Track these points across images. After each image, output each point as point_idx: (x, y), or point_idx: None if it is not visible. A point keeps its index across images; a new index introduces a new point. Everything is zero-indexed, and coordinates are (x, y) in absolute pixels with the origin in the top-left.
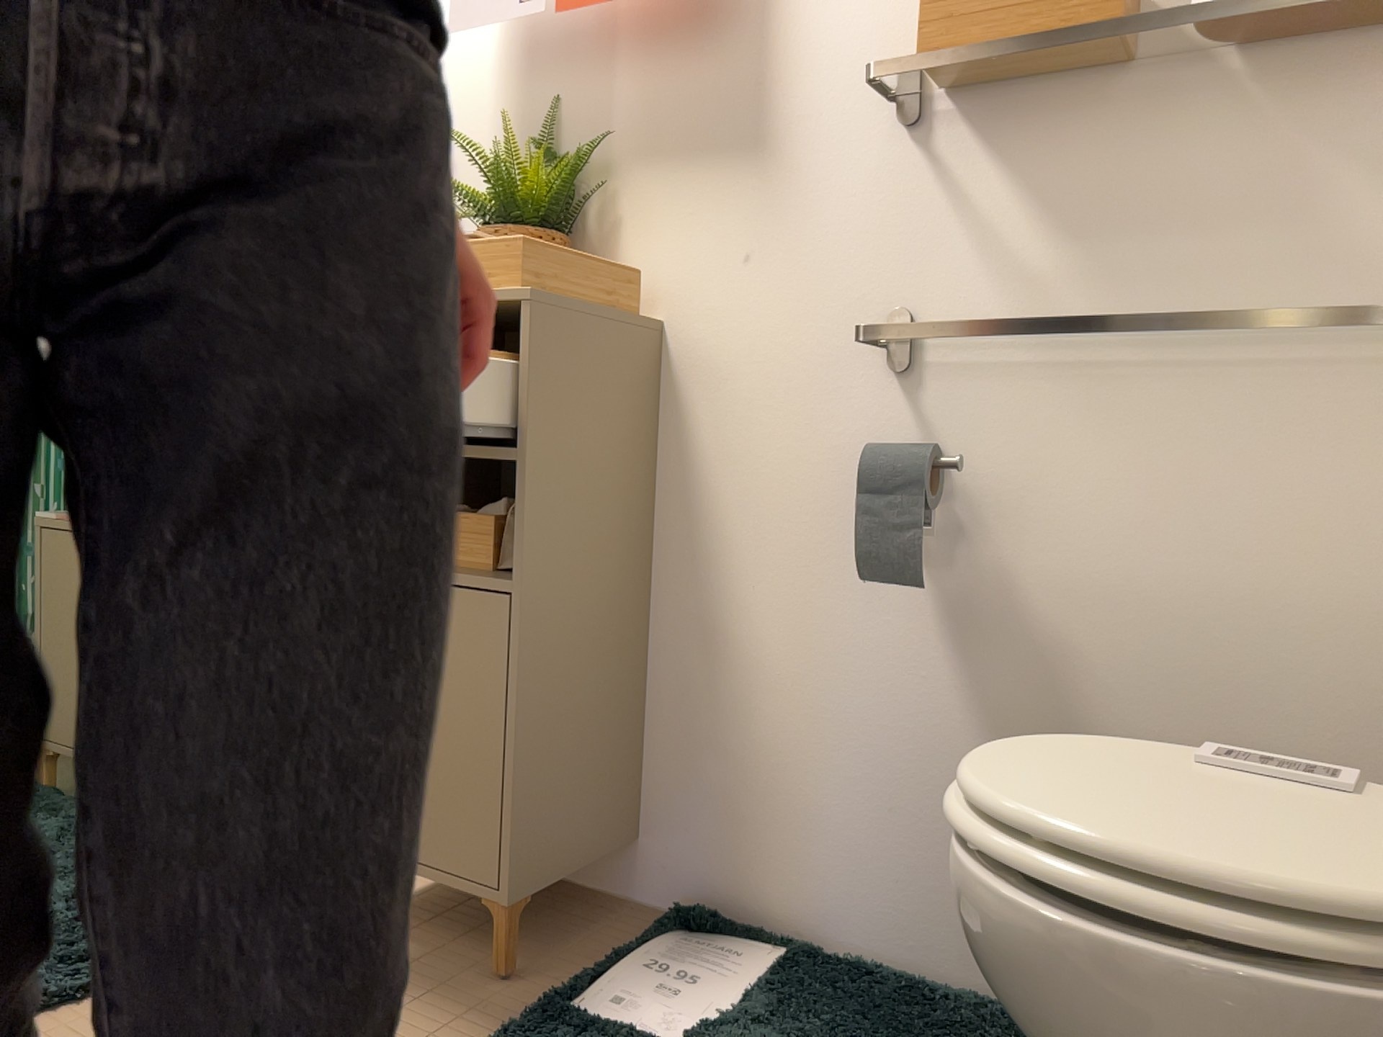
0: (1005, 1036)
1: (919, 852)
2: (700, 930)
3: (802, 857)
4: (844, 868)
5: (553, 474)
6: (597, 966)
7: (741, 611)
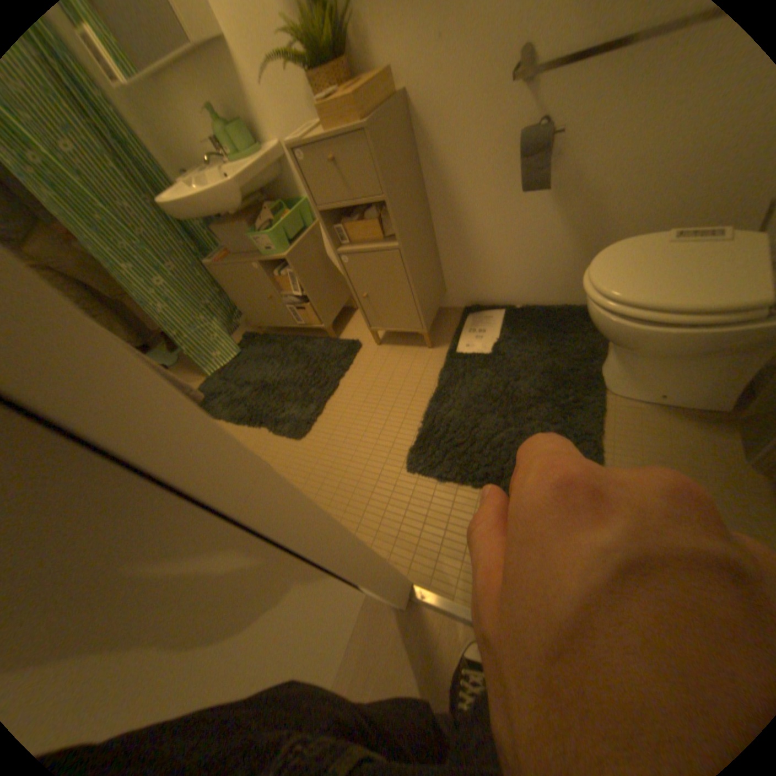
0: (580, 316)
1: (545, 271)
2: (476, 311)
3: (504, 282)
4: (519, 281)
5: (398, 196)
6: (454, 334)
7: (469, 210)
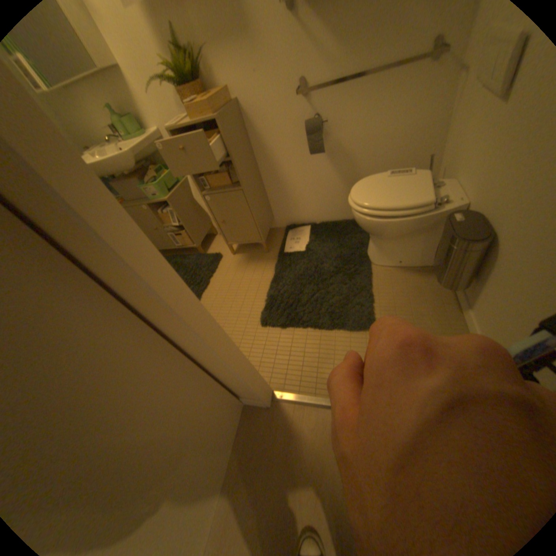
0: (353, 225)
1: (330, 200)
2: (293, 228)
3: (307, 209)
4: (316, 208)
5: (238, 158)
6: (282, 243)
7: (282, 167)
